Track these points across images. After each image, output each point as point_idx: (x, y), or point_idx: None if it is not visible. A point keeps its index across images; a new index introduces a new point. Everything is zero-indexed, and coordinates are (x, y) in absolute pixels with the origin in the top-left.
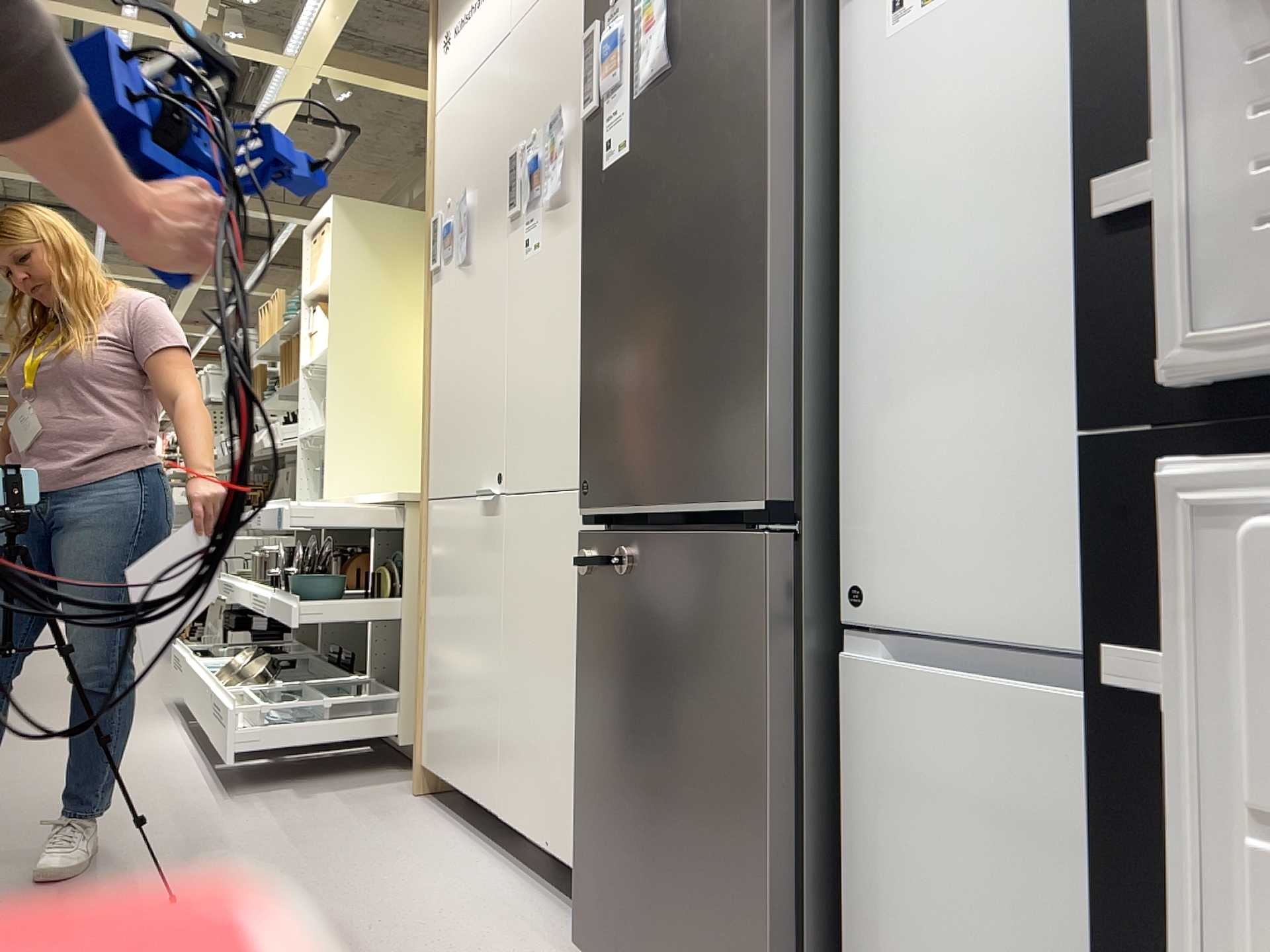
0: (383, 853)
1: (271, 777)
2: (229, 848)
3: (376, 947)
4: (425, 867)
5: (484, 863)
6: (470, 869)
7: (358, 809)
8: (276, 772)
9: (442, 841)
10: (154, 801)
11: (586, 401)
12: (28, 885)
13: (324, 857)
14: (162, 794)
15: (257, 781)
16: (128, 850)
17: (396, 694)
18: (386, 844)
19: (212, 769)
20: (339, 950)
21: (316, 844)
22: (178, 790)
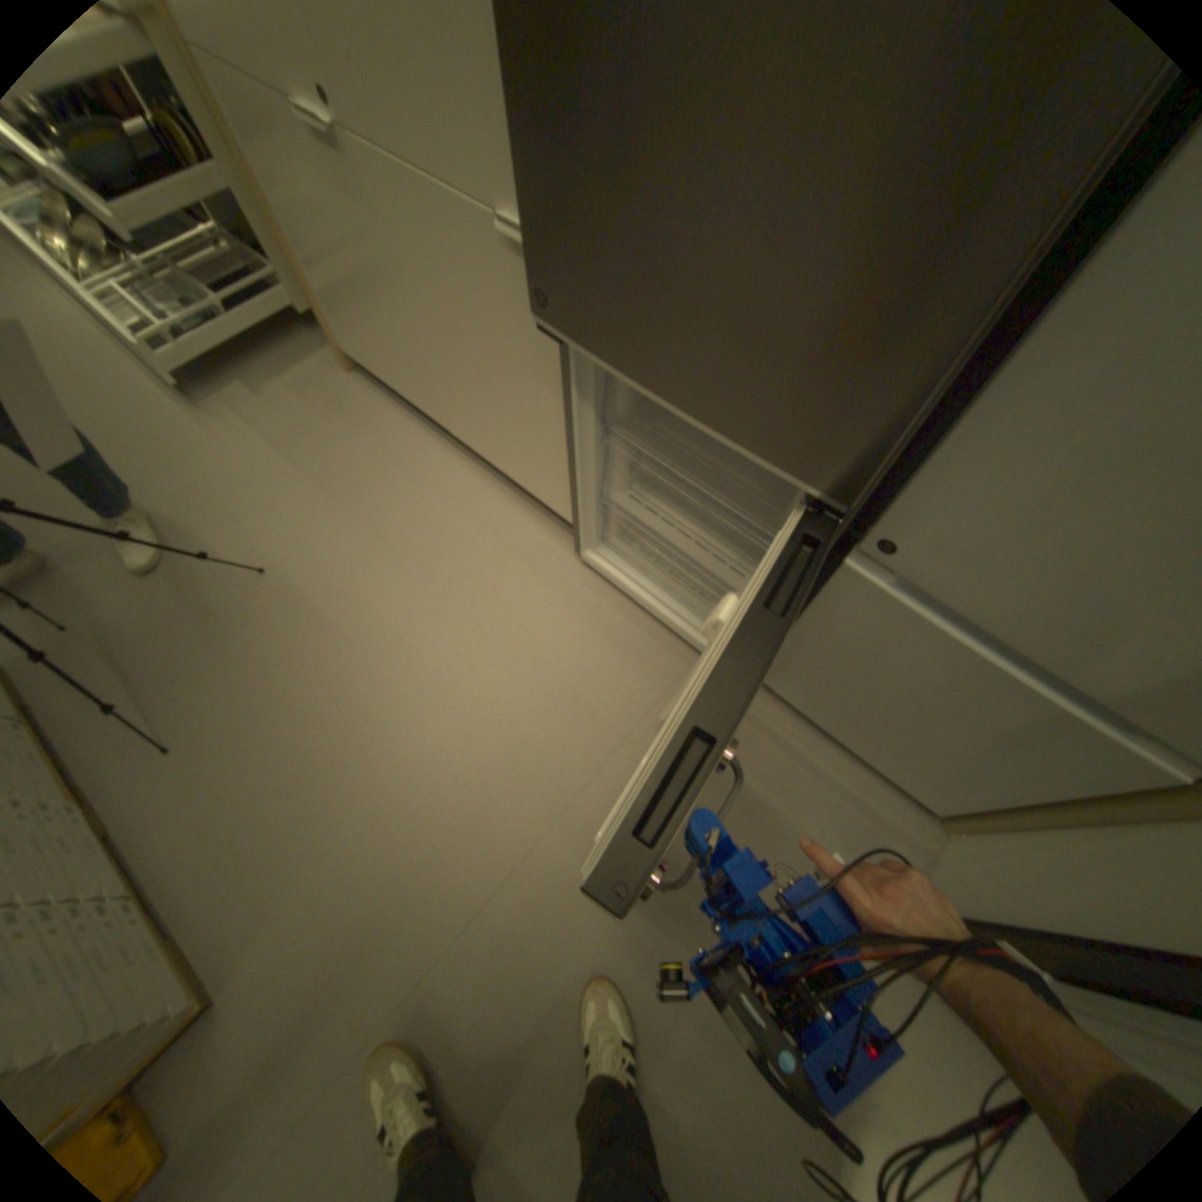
0: (370, 465)
1: (204, 365)
2: (248, 485)
3: (431, 581)
4: (409, 475)
5: (449, 460)
6: (443, 471)
7: (311, 402)
8: (204, 355)
9: (403, 437)
10: (132, 427)
11: (526, 163)
12: (130, 572)
13: (329, 480)
14: (129, 414)
15: (196, 373)
16: (169, 505)
17: (268, 266)
18: (364, 451)
19: (141, 360)
20: (409, 590)
21: (311, 462)
22: (139, 404)
